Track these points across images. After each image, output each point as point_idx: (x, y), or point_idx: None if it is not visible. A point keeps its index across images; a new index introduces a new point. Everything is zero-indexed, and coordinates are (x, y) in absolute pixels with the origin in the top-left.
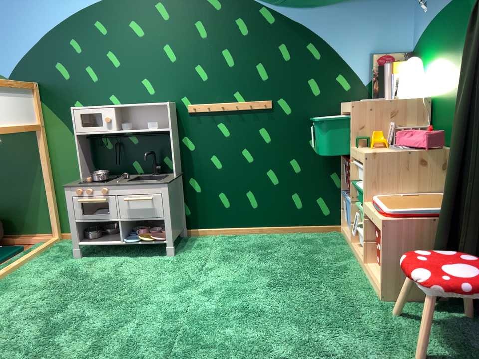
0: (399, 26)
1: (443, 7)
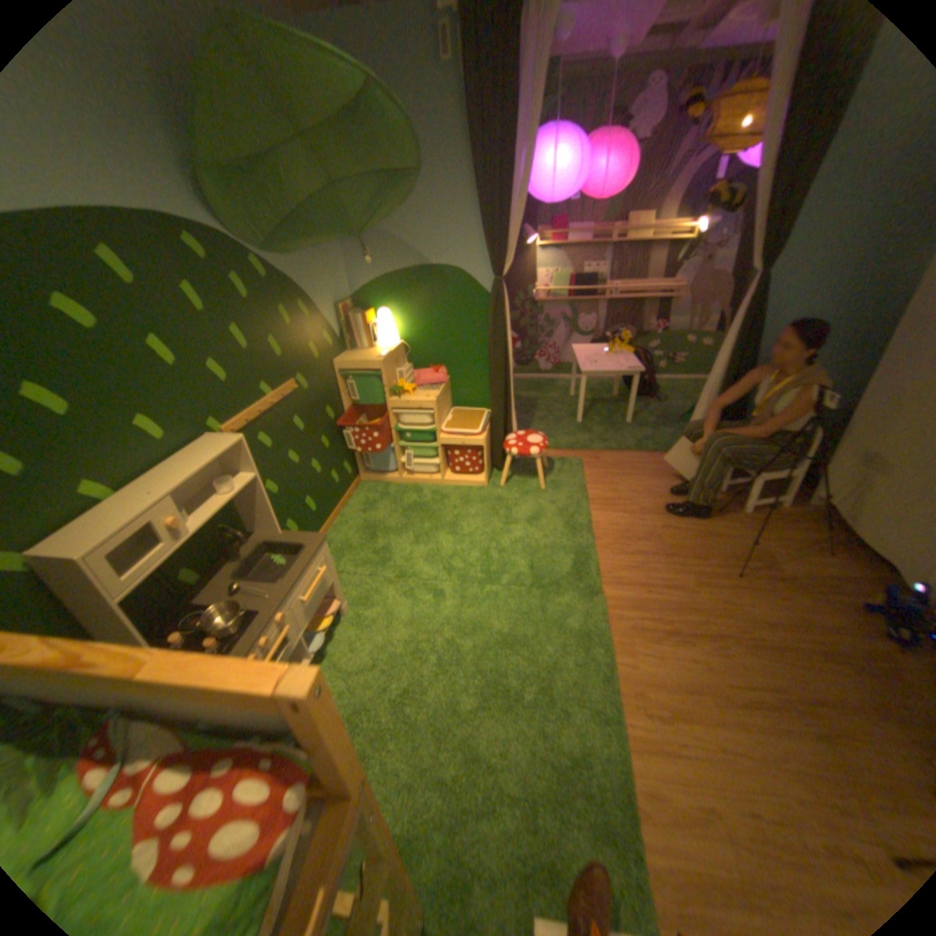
0: (339, 273)
1: (403, 269)
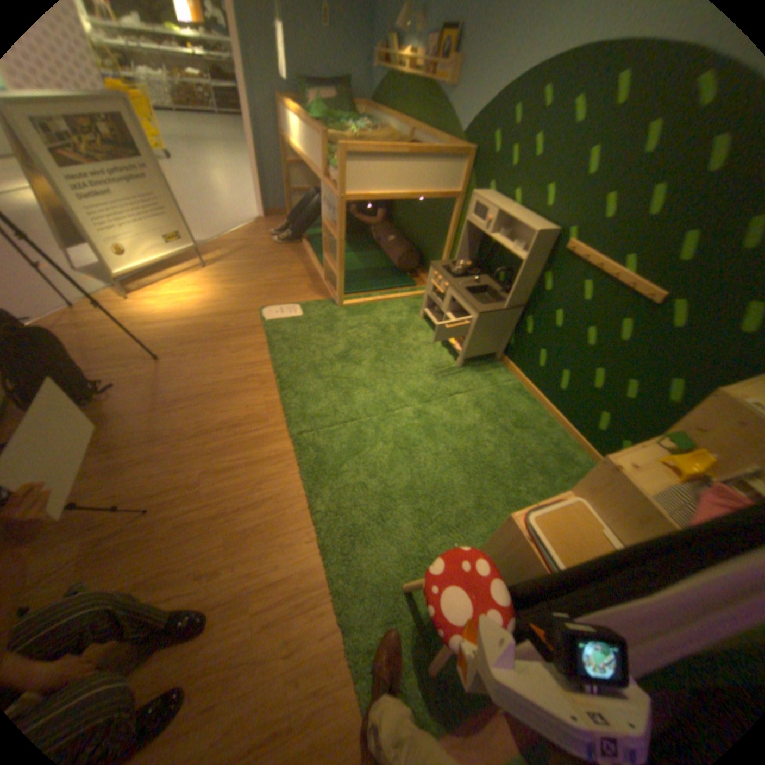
0: None
1: None
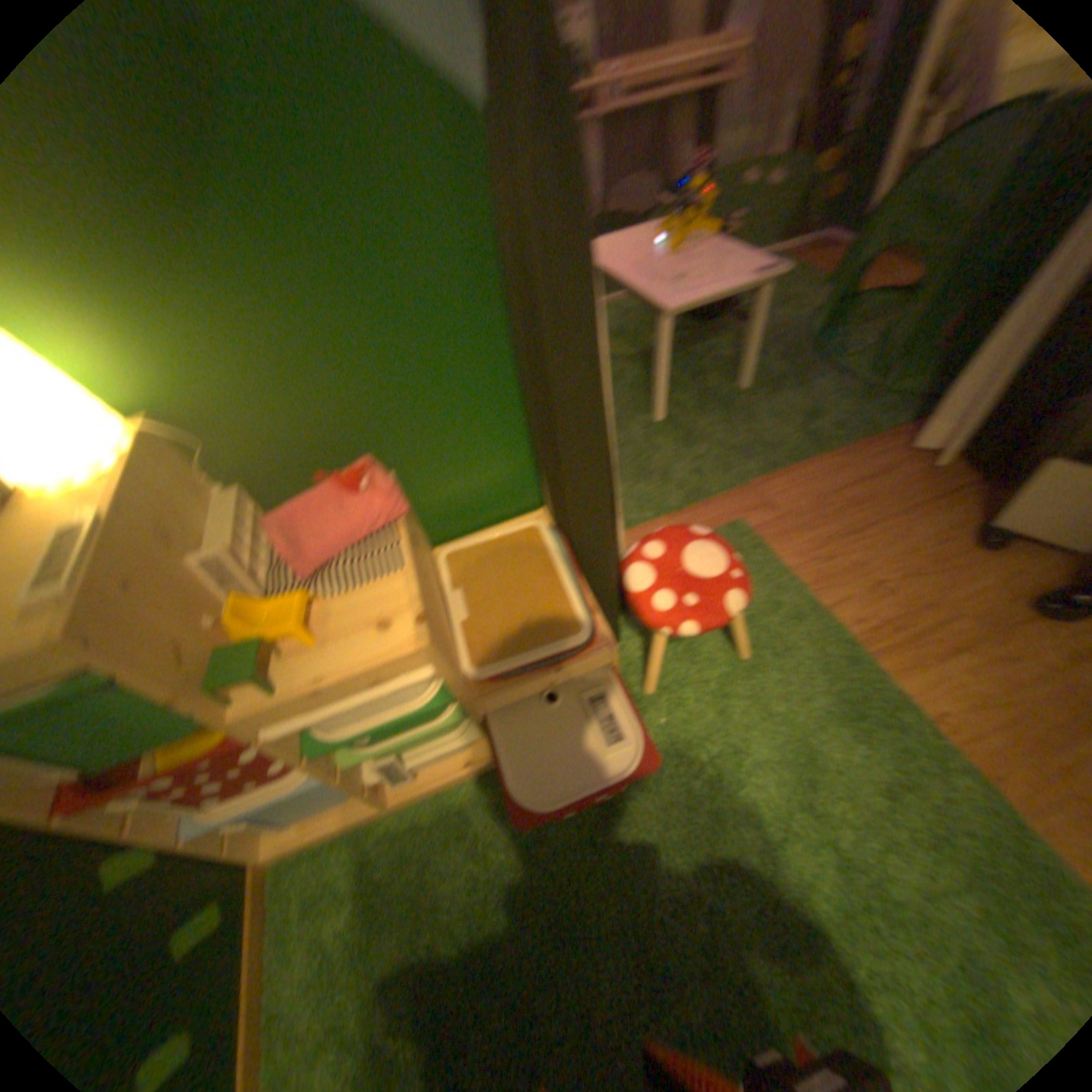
0: None
1: None
